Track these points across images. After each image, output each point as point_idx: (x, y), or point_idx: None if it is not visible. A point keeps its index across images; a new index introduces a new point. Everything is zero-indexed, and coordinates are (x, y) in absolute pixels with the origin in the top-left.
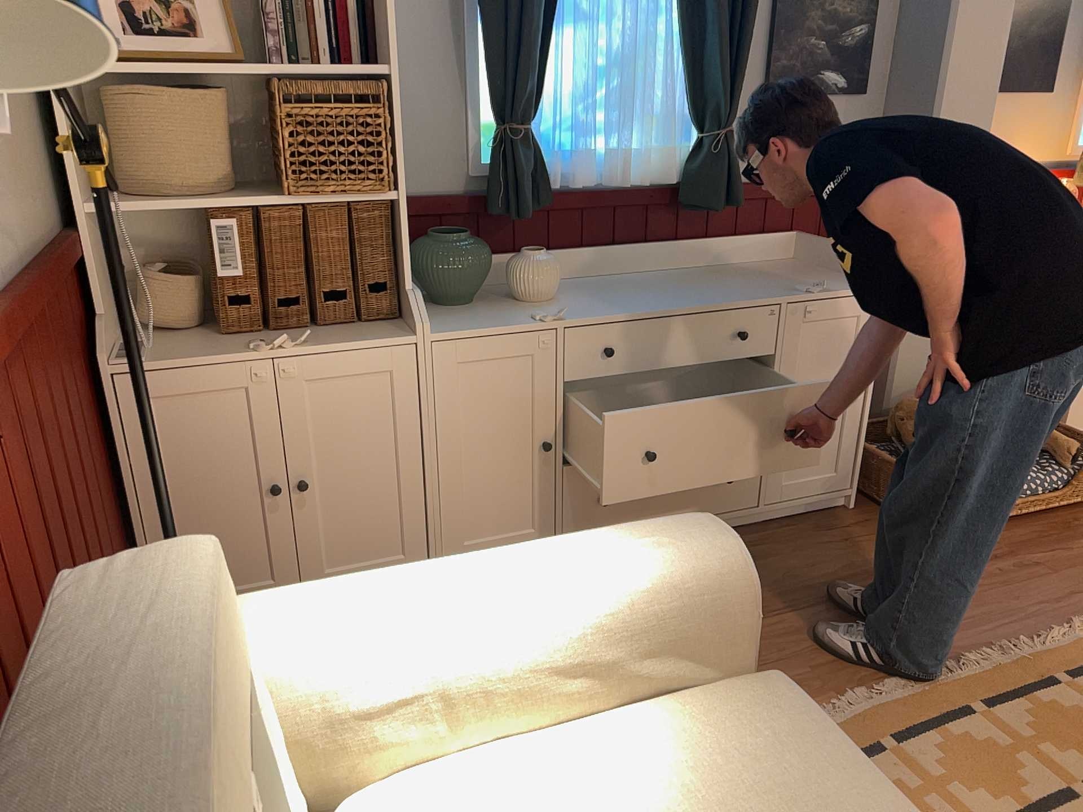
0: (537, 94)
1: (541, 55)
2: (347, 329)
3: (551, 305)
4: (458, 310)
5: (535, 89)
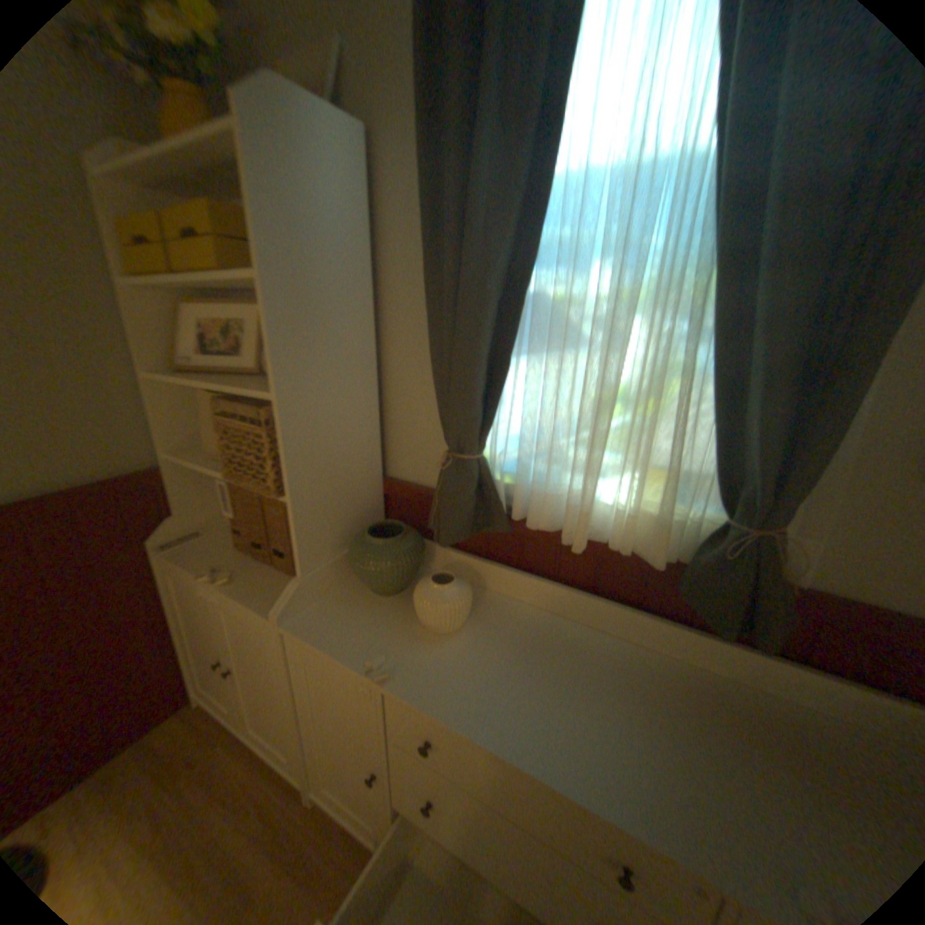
0: (487, 424)
1: (492, 384)
2: (278, 581)
3: (431, 646)
4: (366, 602)
5: (478, 420)
